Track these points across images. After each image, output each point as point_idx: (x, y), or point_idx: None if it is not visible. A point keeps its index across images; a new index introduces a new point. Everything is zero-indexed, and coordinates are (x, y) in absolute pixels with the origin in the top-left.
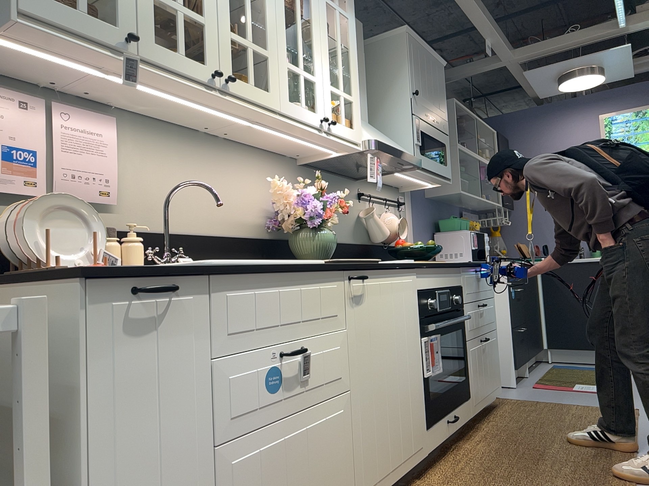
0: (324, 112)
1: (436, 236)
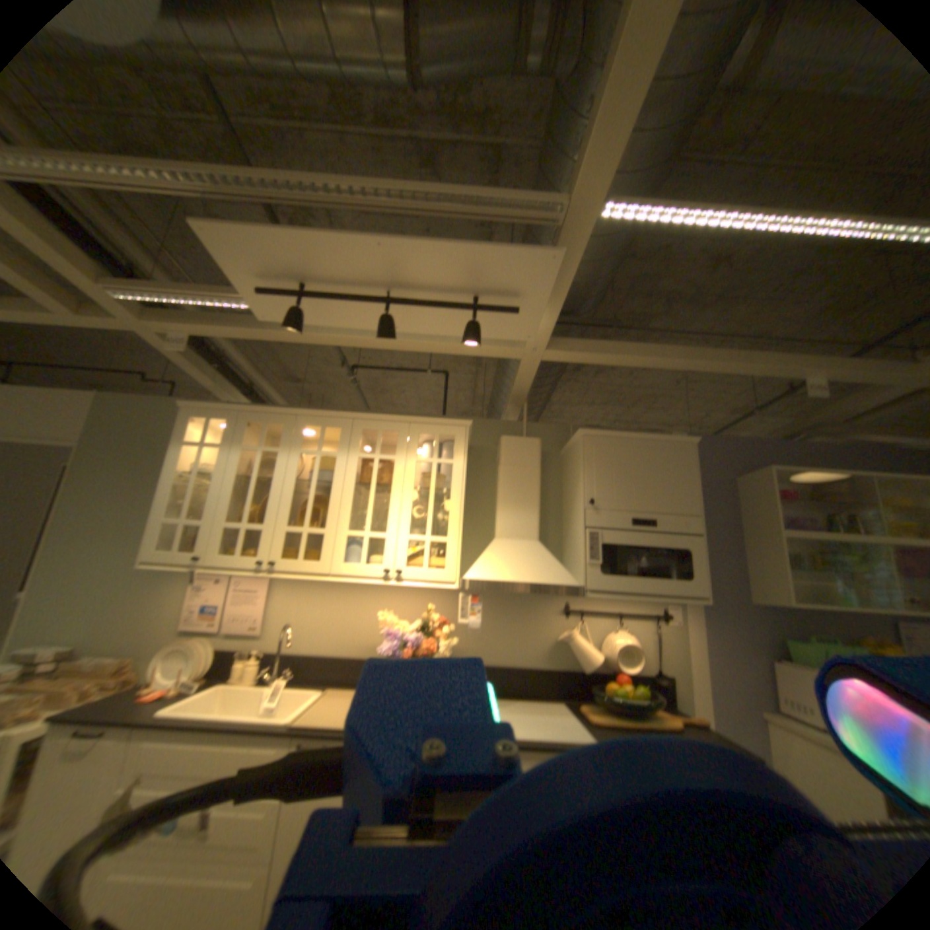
0: (394, 561)
1: (777, 665)
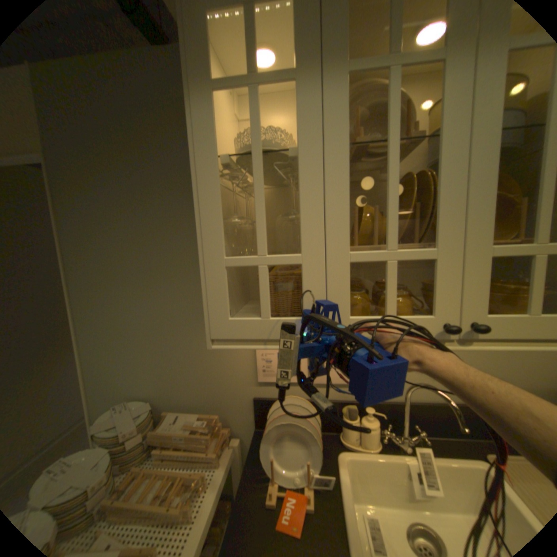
0: None
1: None
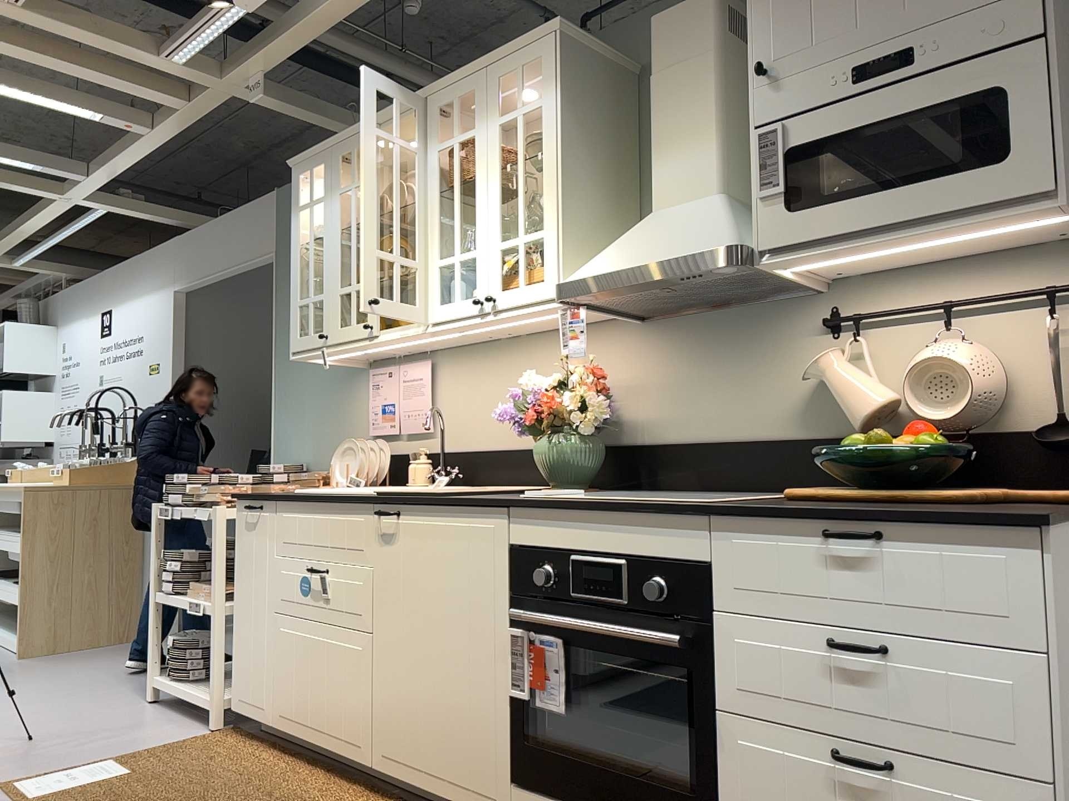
0: (486, 287)
1: None
